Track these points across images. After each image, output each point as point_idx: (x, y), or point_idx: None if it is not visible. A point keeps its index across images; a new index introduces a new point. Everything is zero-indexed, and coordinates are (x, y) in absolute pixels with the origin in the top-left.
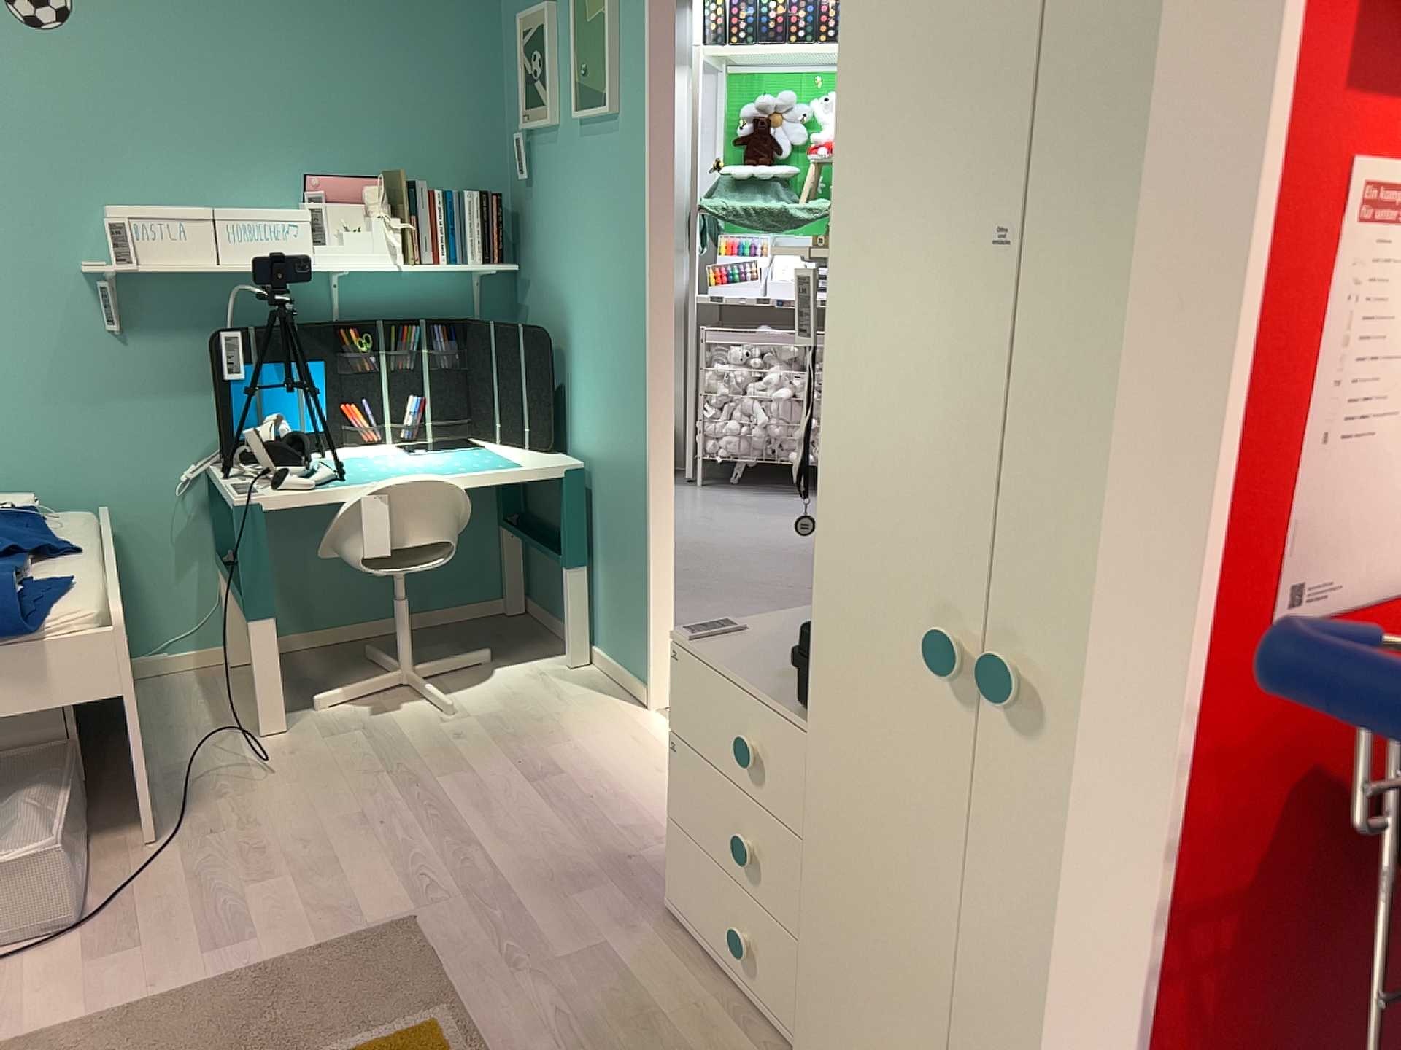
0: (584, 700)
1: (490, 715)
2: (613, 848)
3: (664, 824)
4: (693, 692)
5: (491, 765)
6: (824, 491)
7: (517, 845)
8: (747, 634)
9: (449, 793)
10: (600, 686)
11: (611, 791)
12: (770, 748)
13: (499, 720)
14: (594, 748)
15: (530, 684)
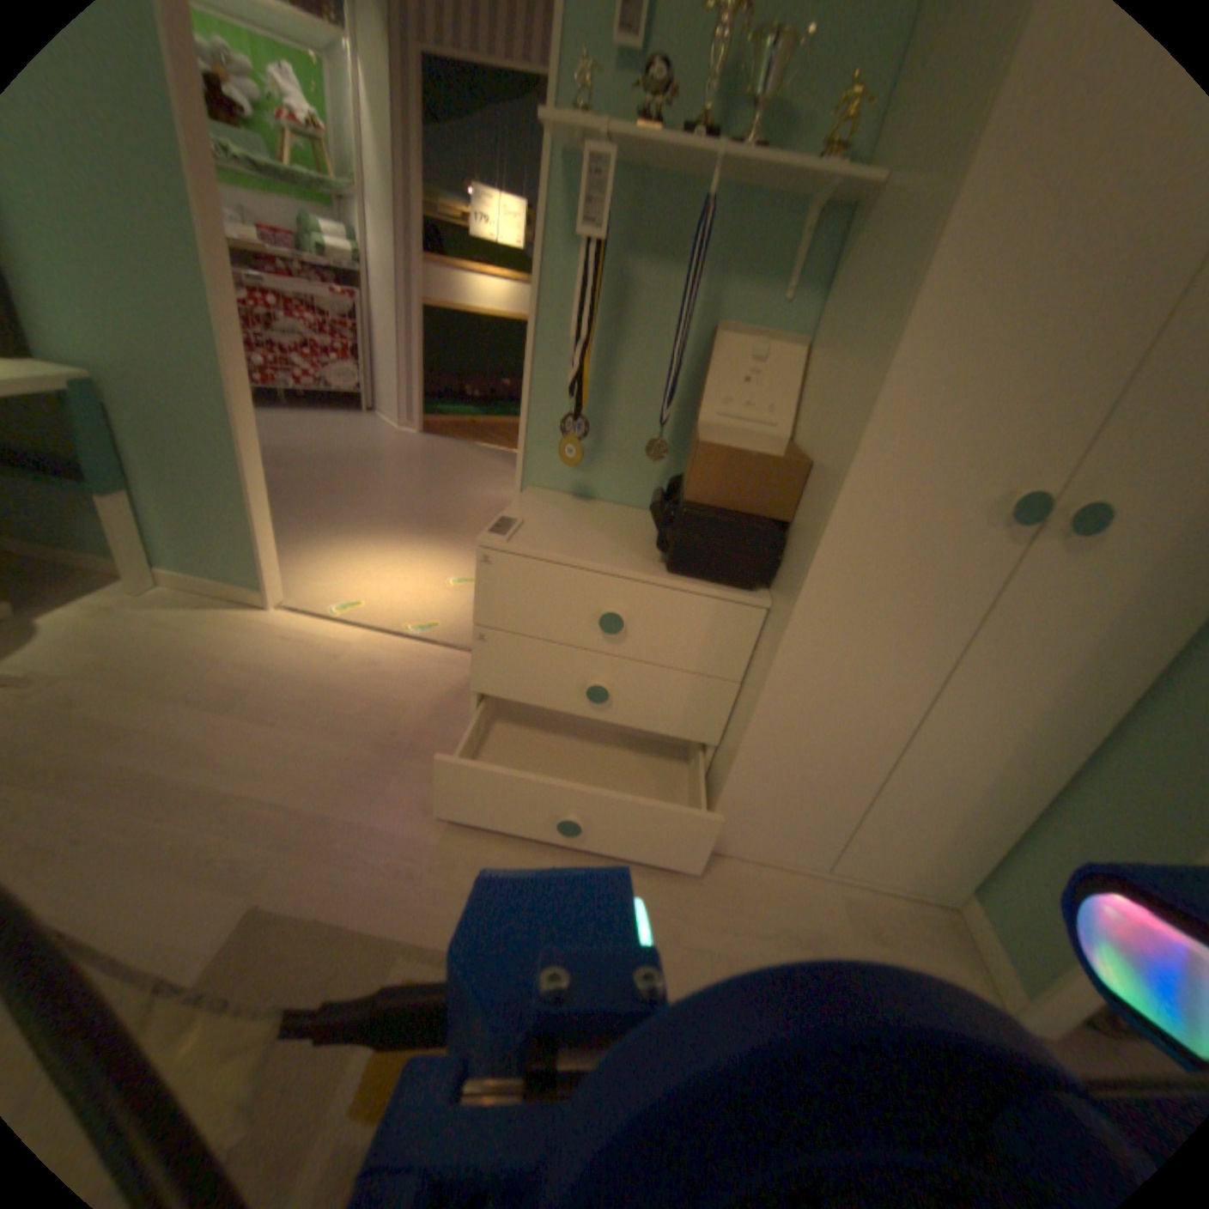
0: (190, 622)
1: (90, 669)
2: (372, 734)
3: (389, 695)
4: (518, 589)
5: (157, 717)
6: (892, 388)
7: (283, 776)
8: (532, 529)
9: (137, 766)
10: (192, 604)
11: (313, 689)
12: (636, 614)
13: (111, 671)
14: (254, 660)
15: (105, 624)
